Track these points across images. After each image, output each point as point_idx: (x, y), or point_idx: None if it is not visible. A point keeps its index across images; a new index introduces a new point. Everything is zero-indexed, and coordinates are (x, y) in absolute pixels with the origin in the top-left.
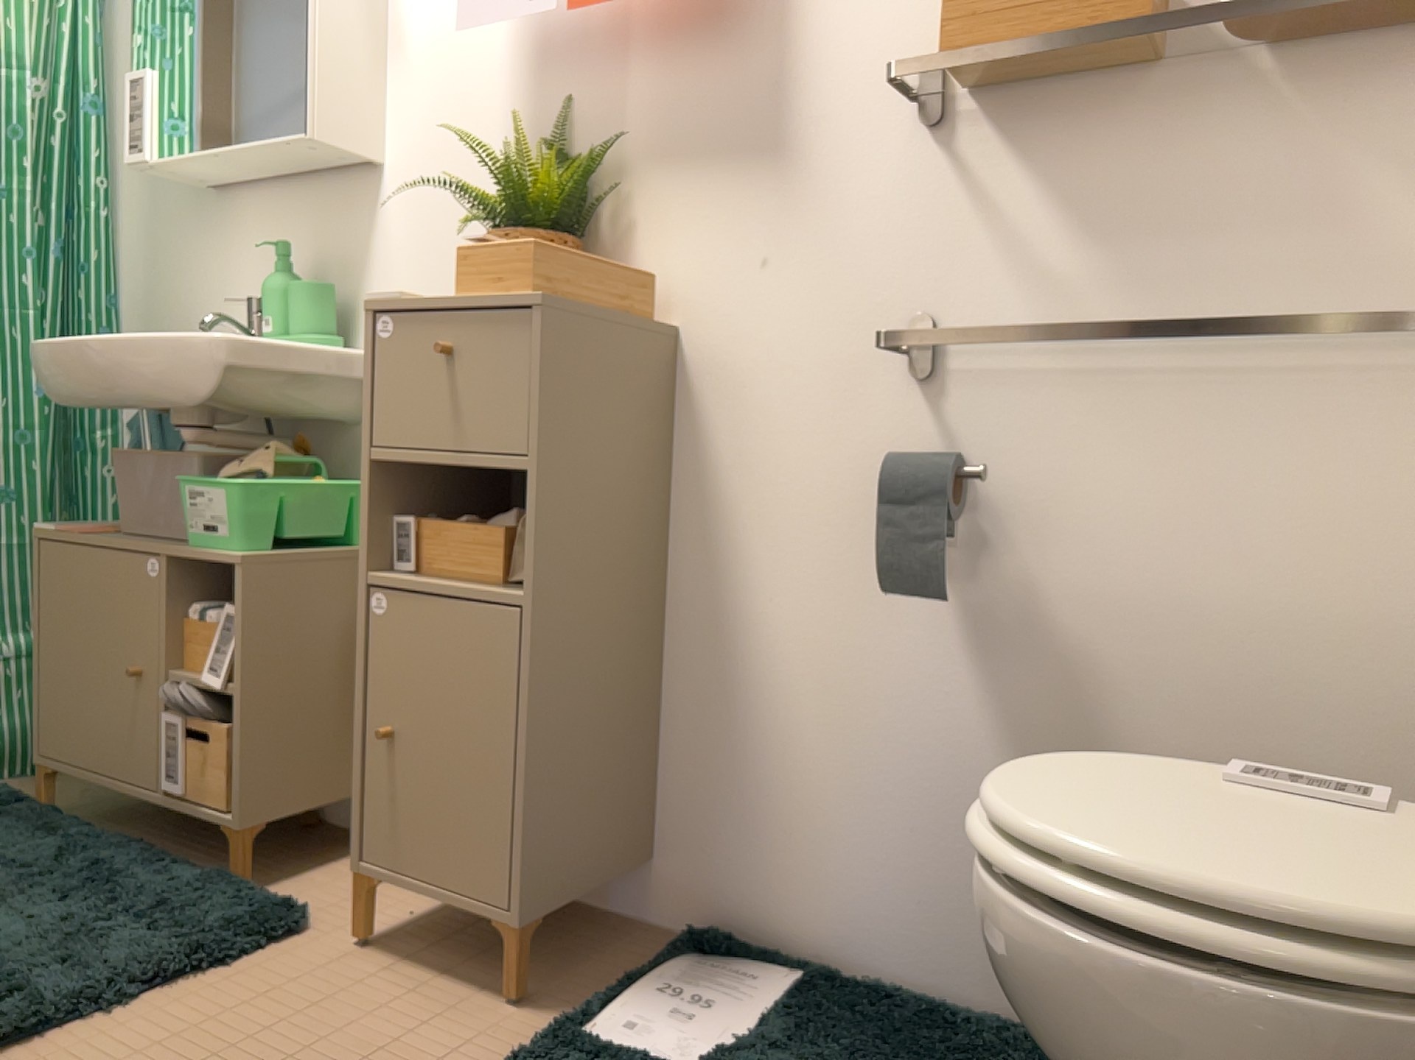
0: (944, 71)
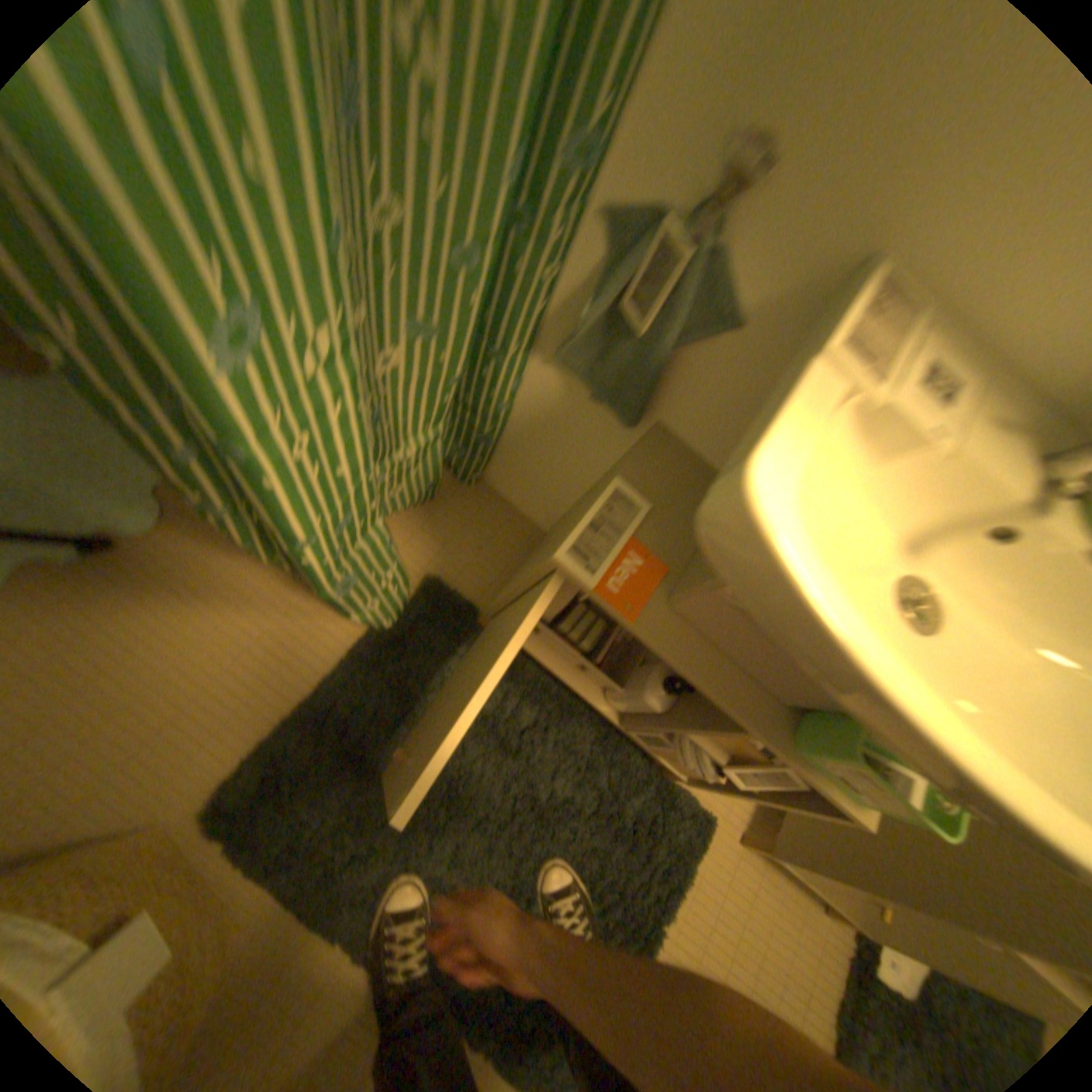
0: None
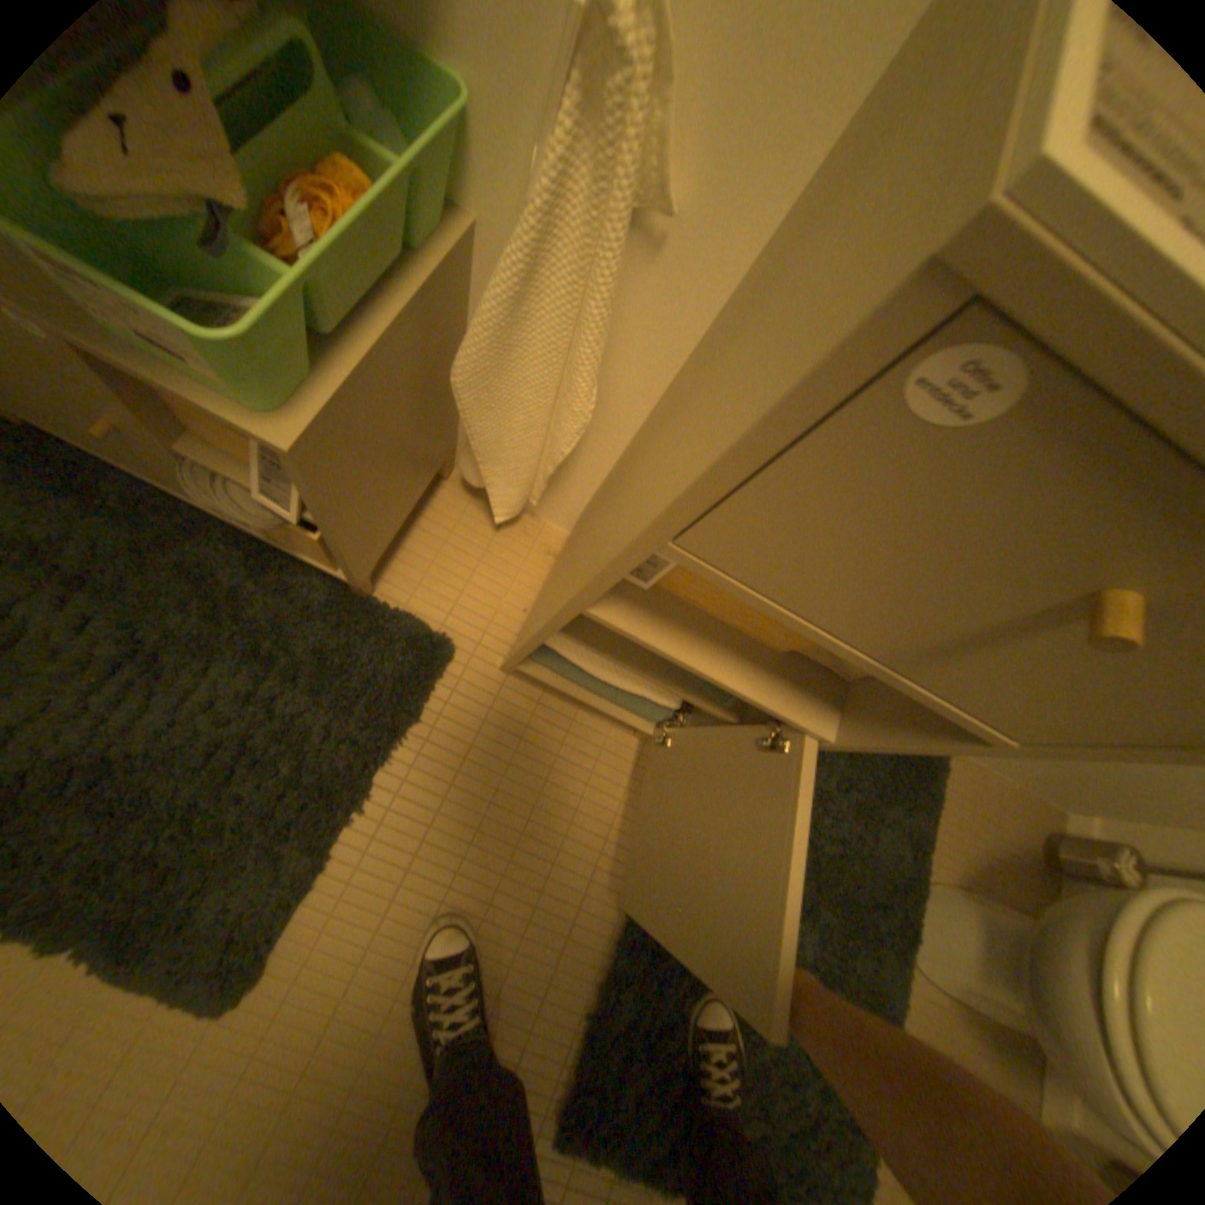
0: None
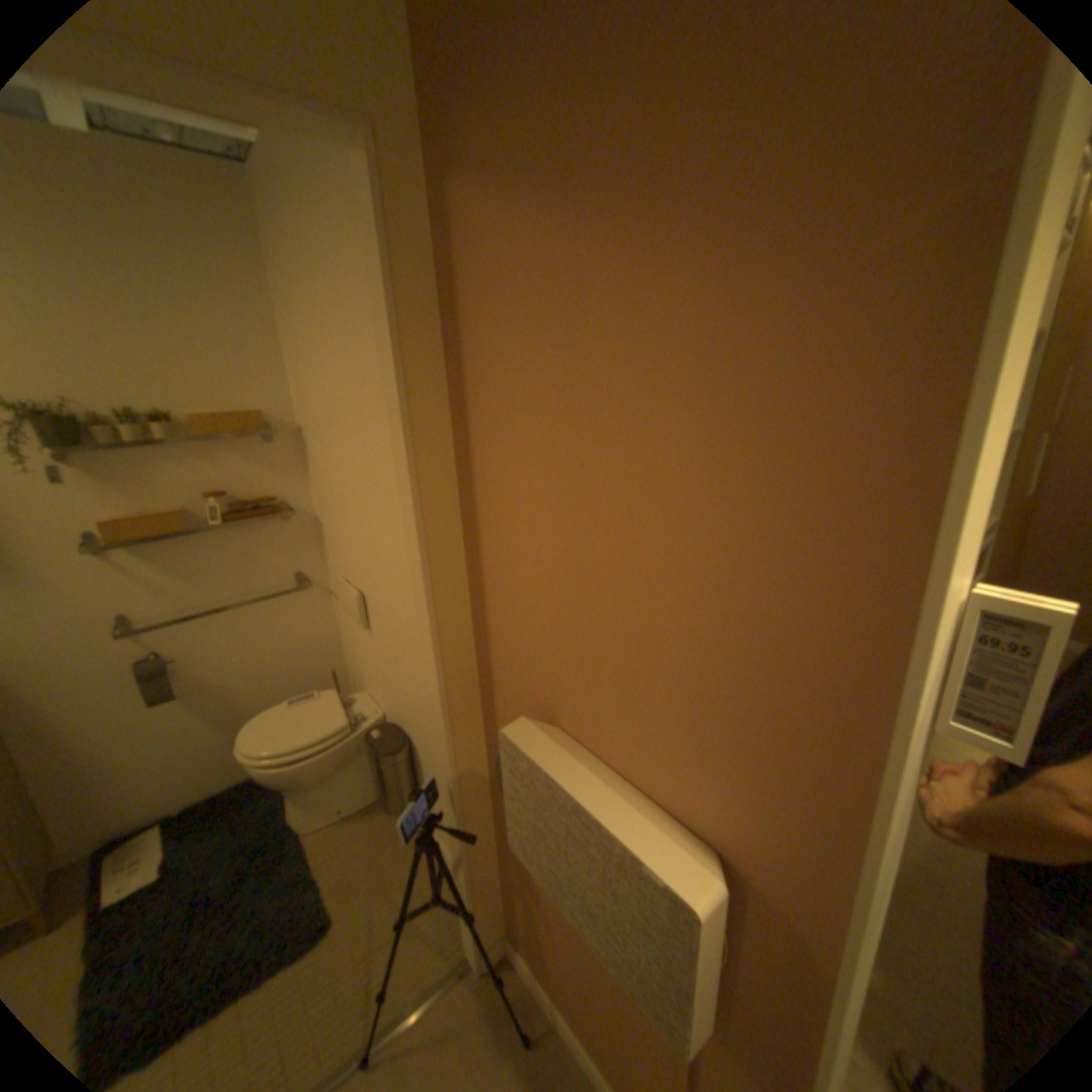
0: (97, 536)
